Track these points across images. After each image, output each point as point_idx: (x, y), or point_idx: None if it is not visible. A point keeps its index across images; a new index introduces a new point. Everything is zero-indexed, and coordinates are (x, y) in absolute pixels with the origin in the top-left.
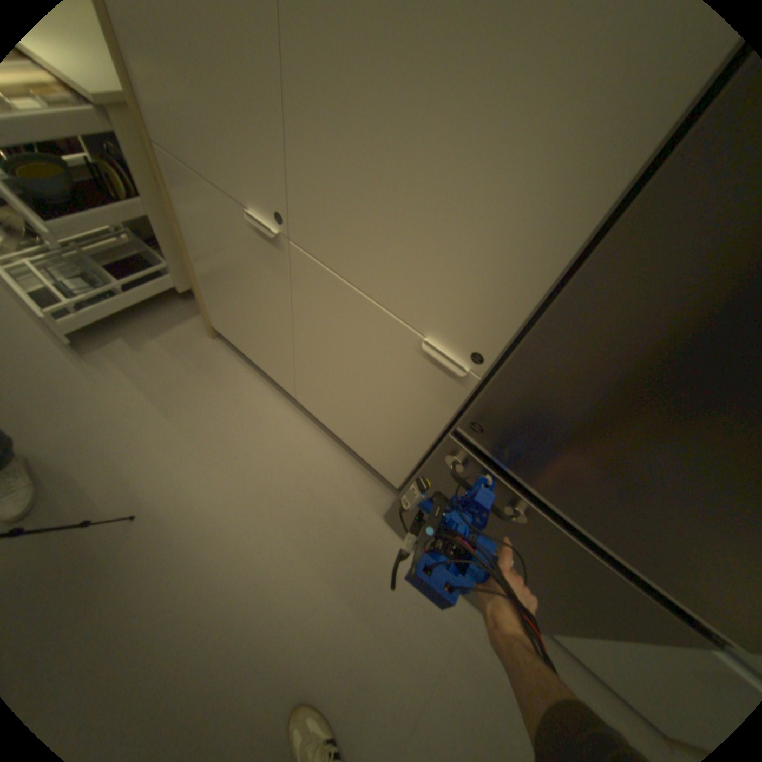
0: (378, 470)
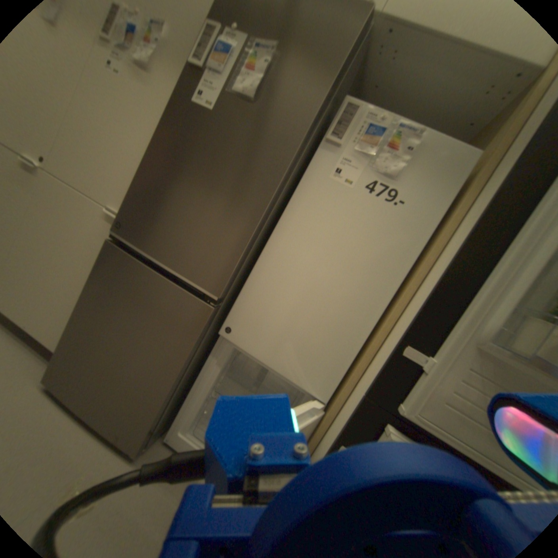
0: (51, 348)
